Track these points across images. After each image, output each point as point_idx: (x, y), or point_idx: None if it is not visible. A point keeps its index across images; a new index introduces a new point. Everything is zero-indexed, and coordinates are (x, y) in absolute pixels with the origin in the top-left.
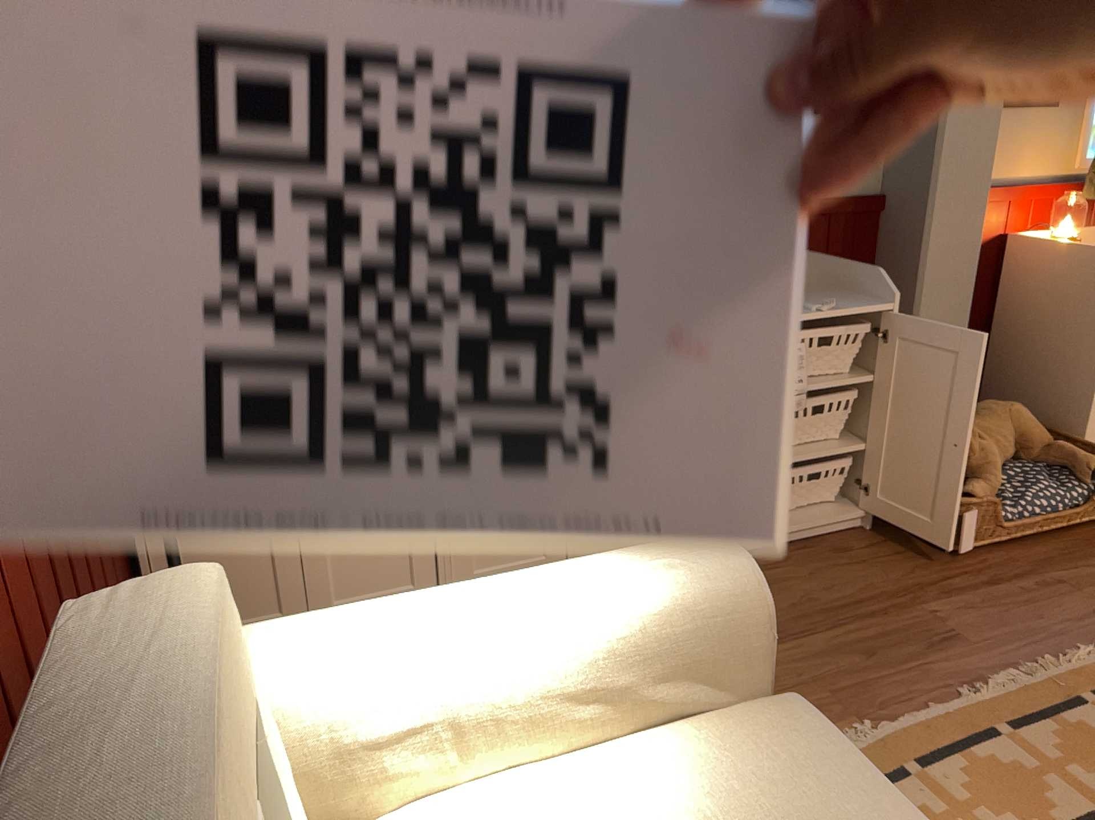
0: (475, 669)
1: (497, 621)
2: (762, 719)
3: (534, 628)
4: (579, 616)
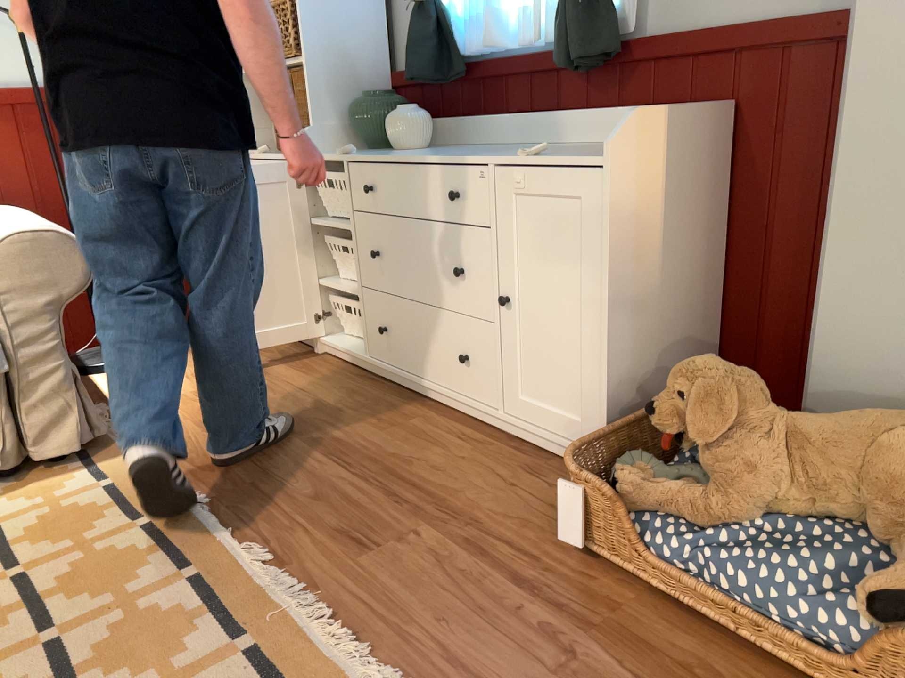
0: None
1: None
2: None
3: None
4: None
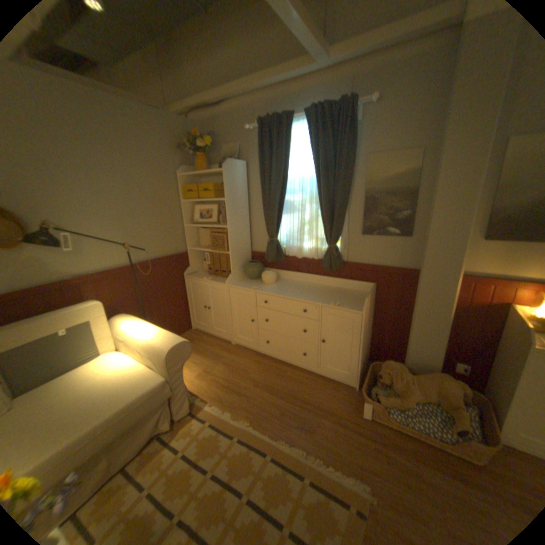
0: (130, 336)
1: (139, 331)
2: (153, 376)
3: (140, 335)
4: (145, 337)
